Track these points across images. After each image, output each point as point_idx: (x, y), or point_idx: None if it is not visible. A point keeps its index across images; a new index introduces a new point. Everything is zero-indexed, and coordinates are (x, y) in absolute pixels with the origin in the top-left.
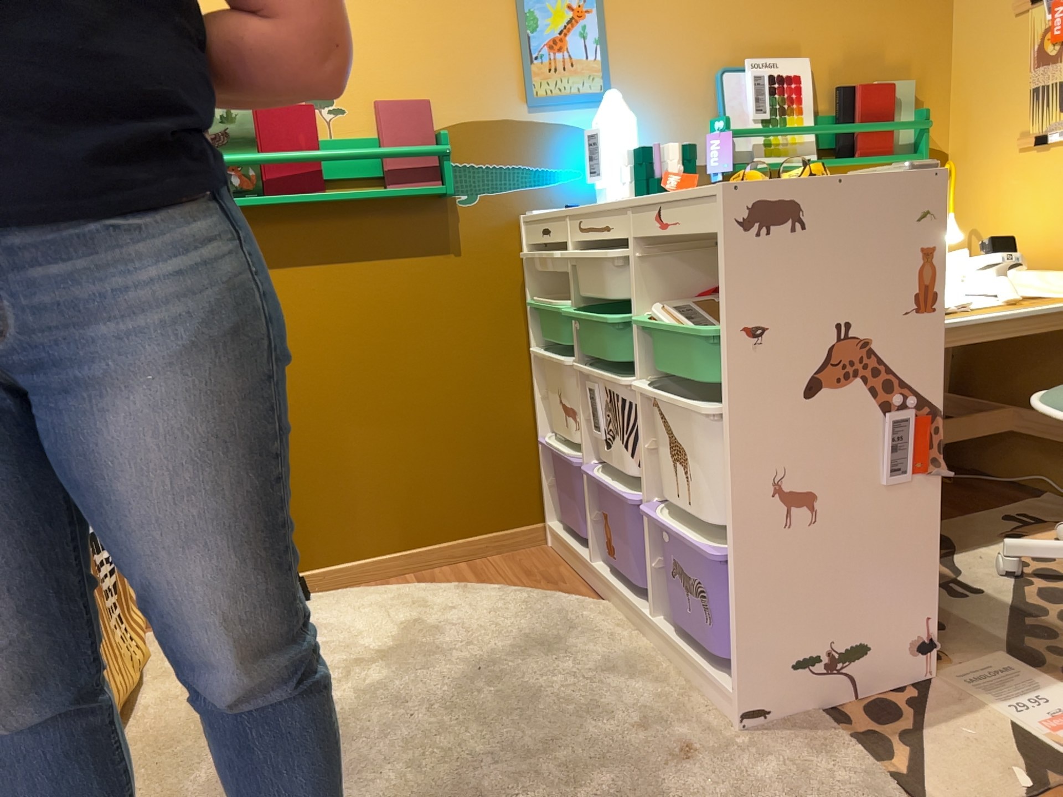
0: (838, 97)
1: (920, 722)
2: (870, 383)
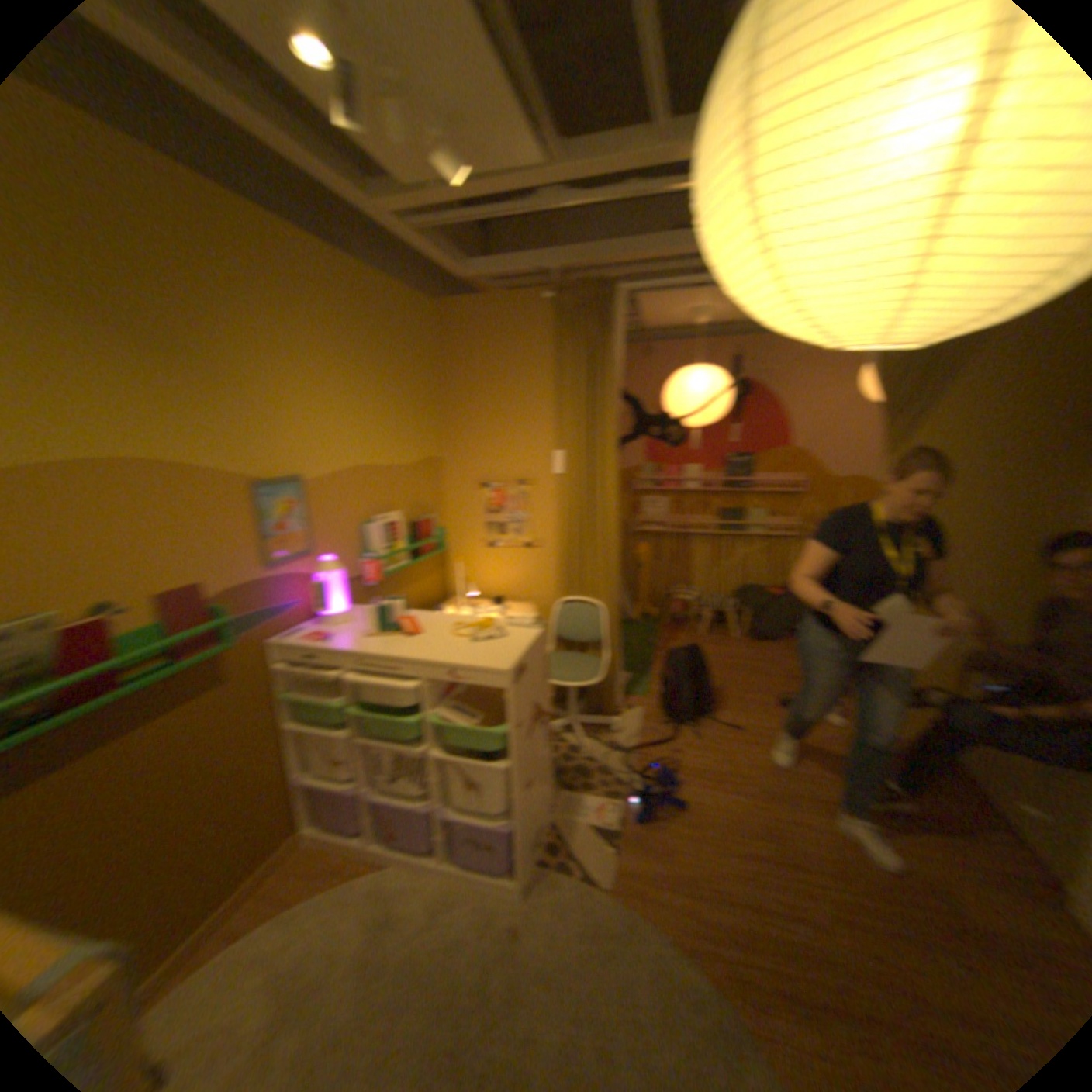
0: (417, 527)
1: (568, 843)
2: (542, 717)
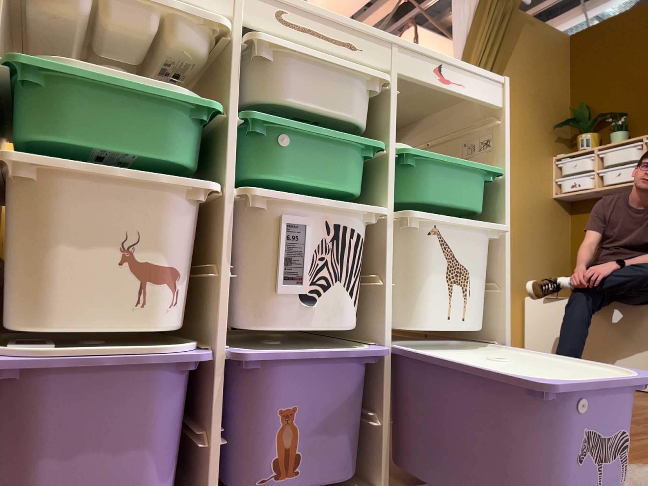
0: None
1: None
2: None
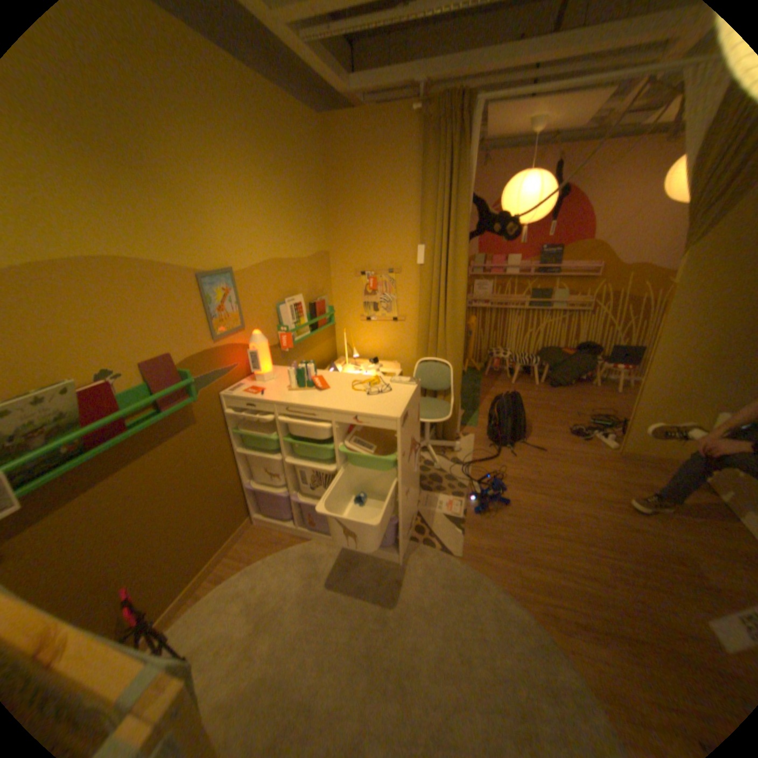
0: (311, 307)
1: (428, 526)
2: (414, 447)
